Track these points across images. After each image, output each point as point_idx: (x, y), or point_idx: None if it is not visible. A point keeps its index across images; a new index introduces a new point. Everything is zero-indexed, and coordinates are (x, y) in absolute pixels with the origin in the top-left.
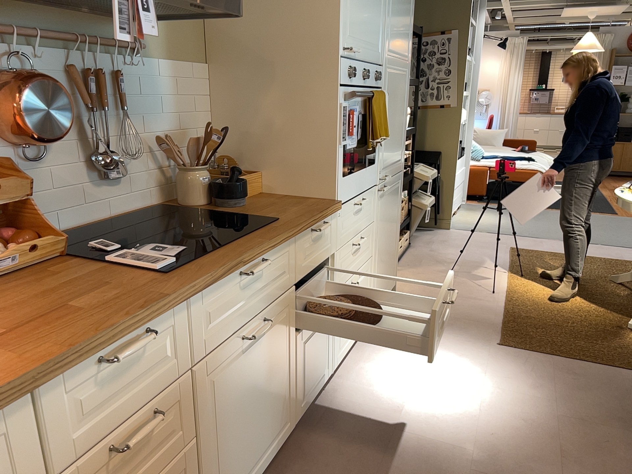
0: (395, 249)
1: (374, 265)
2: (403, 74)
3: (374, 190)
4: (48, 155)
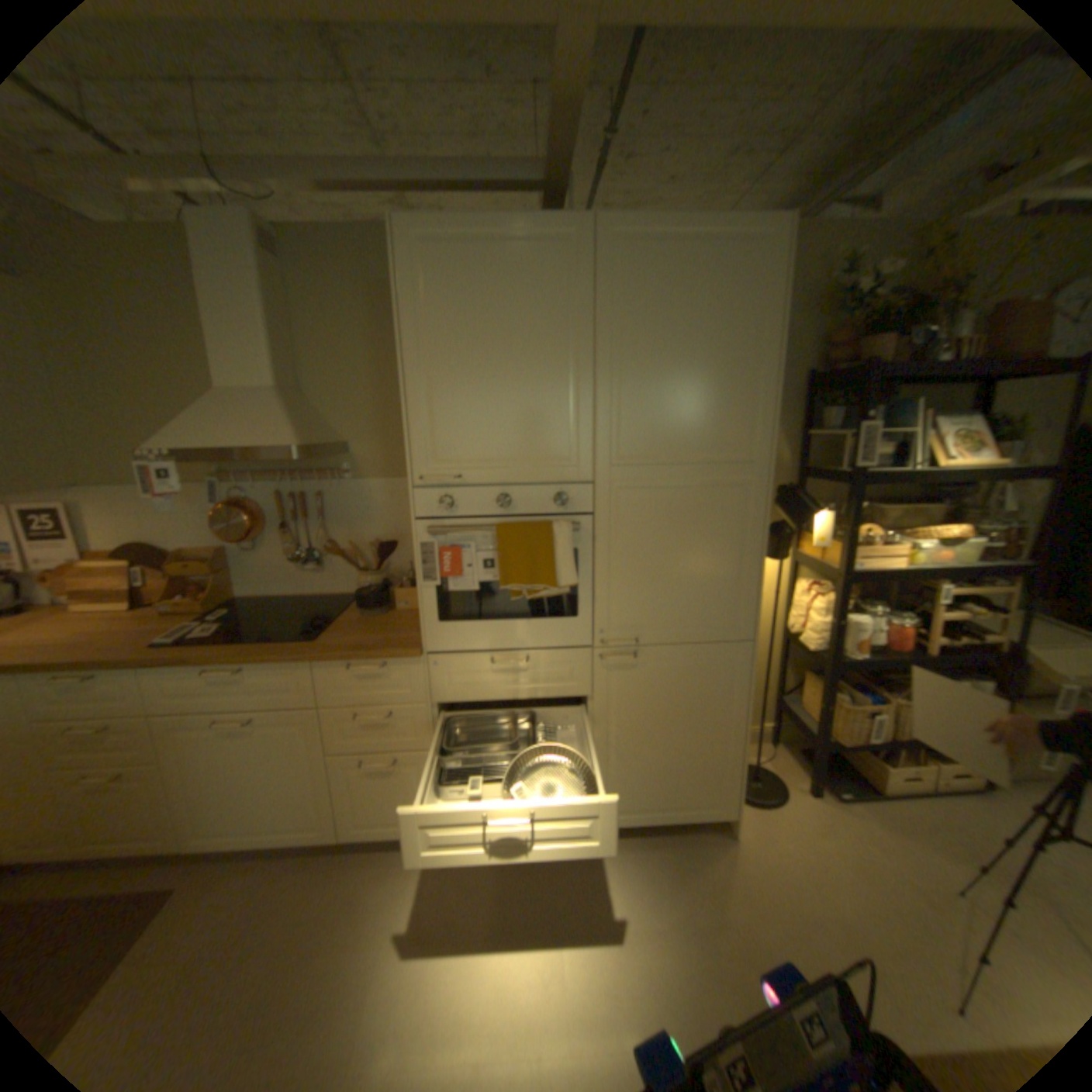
0: (727, 763)
1: (601, 759)
2: (726, 481)
3: (583, 653)
4: (258, 547)
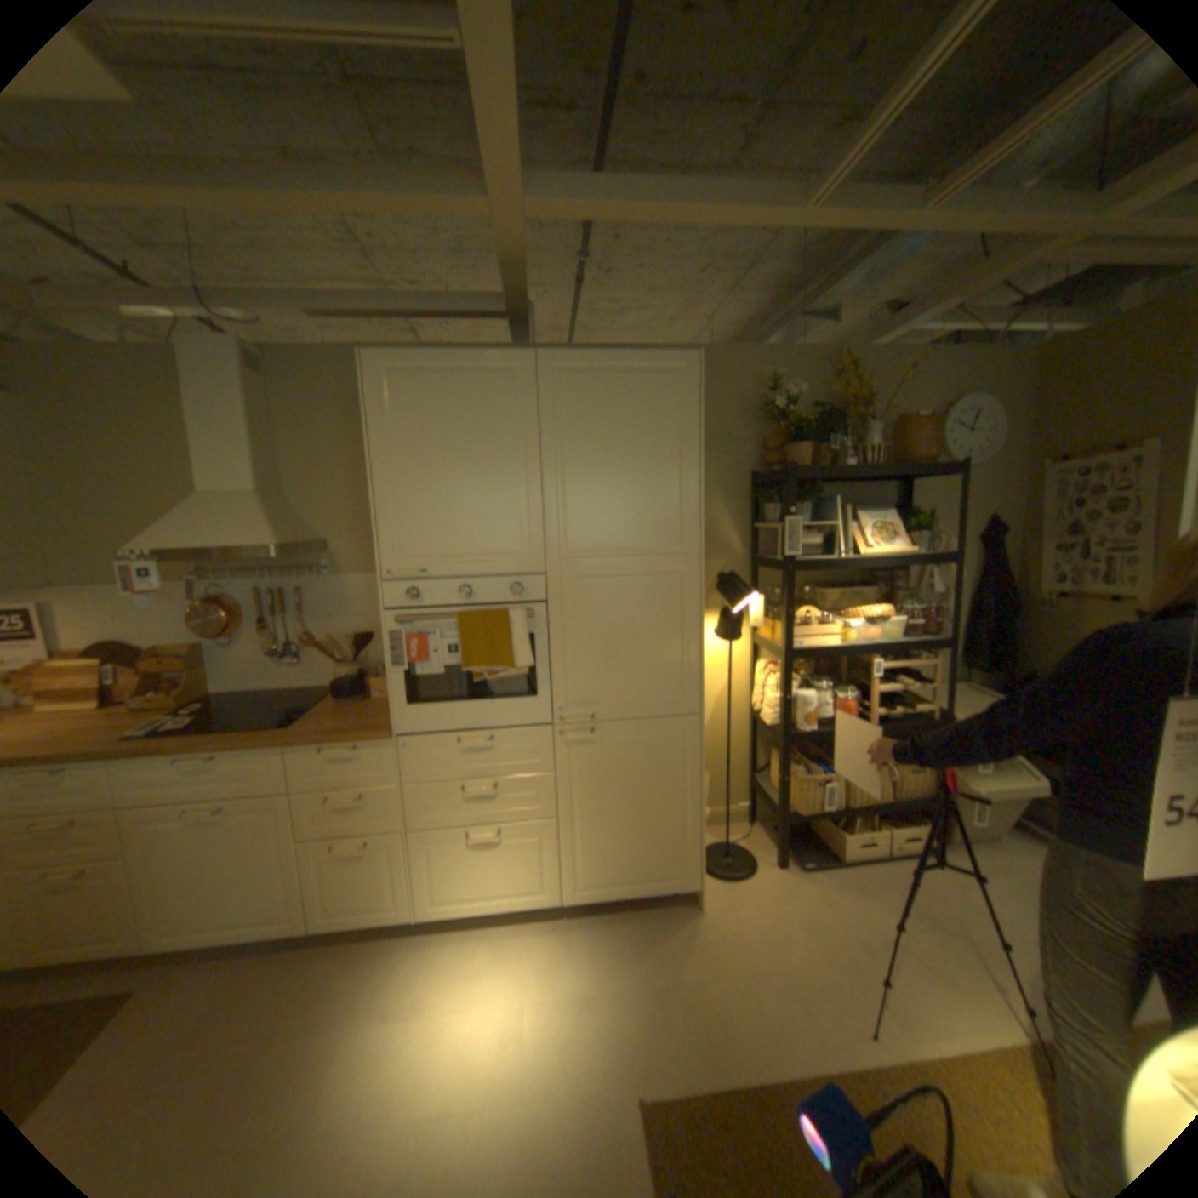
0: (685, 833)
1: (565, 834)
2: (662, 571)
3: (543, 731)
4: (234, 644)
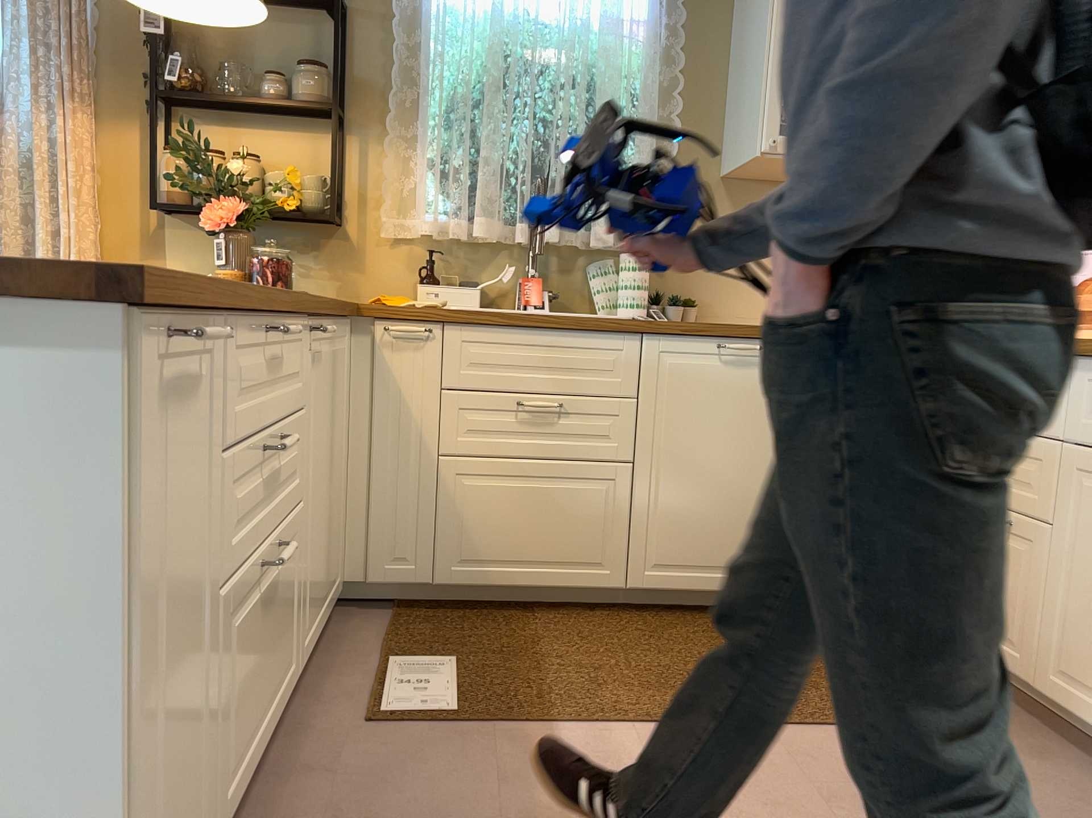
0: None
1: None
2: None
3: None
4: None
